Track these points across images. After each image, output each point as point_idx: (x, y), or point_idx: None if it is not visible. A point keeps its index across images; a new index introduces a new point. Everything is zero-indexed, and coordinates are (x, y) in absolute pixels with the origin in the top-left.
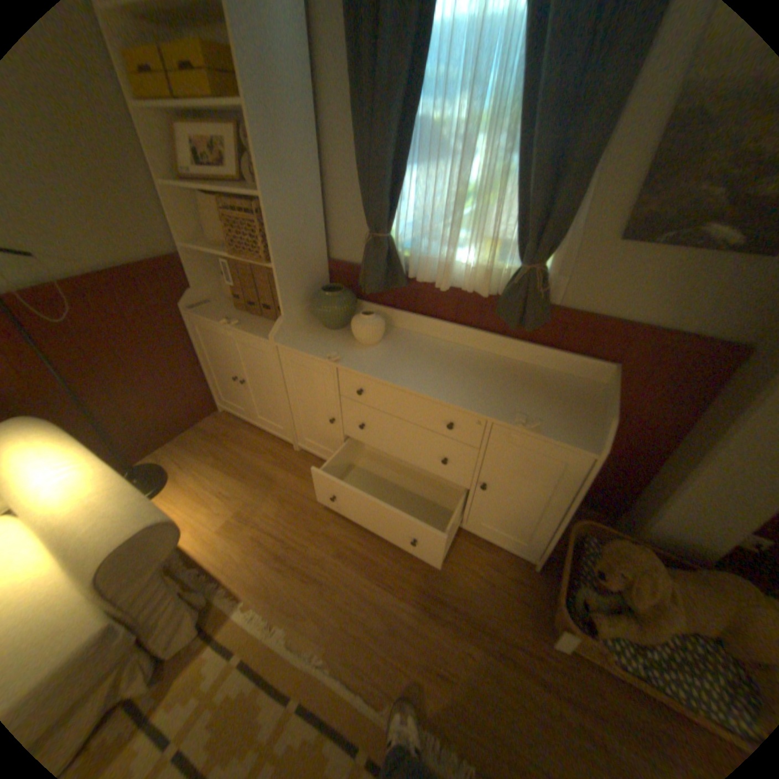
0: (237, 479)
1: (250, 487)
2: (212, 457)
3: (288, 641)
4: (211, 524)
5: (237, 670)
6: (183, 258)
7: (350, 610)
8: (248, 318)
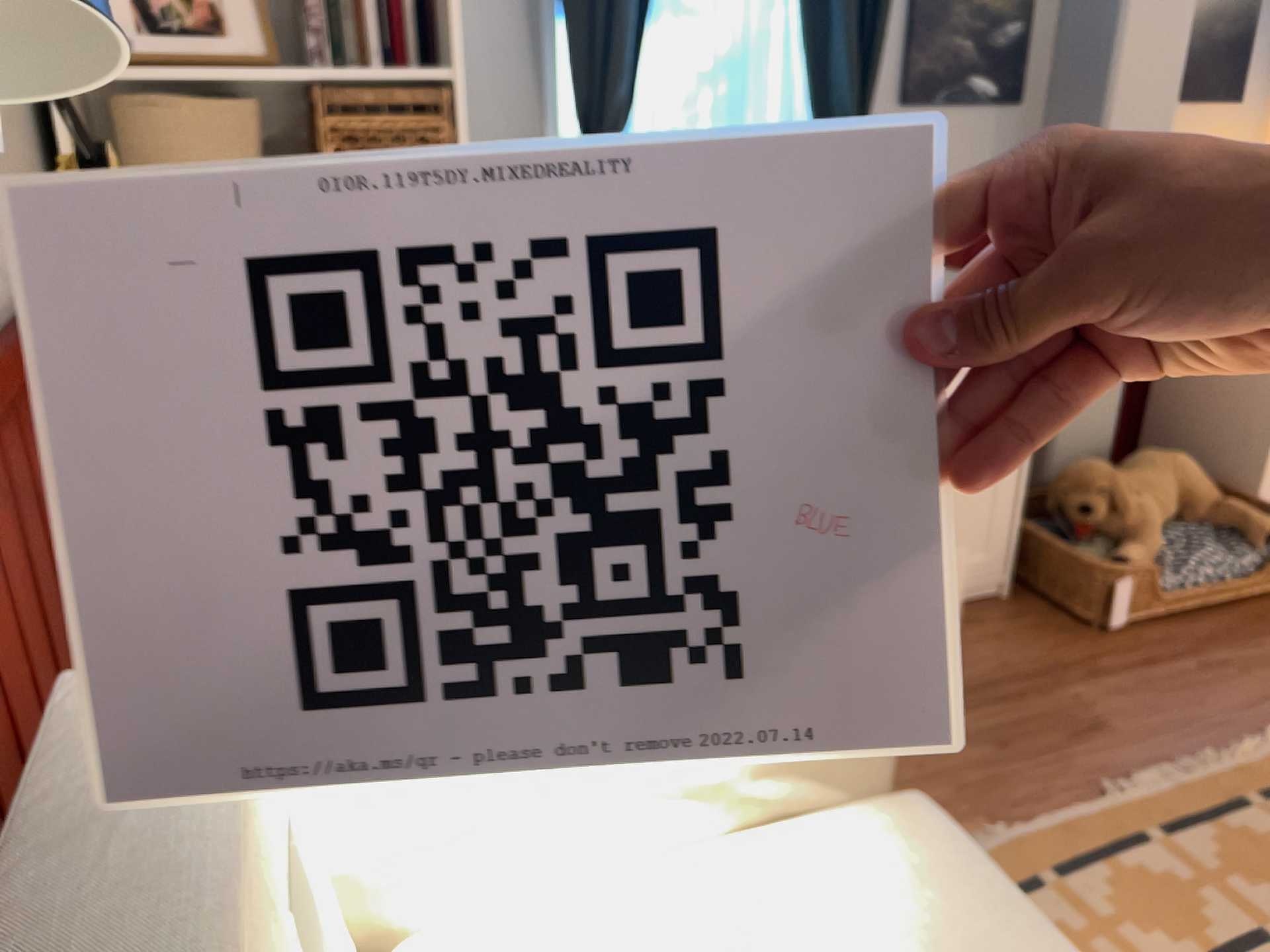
0: None
1: None
2: None
3: None
4: None
5: None
6: None
7: (934, 769)
8: None
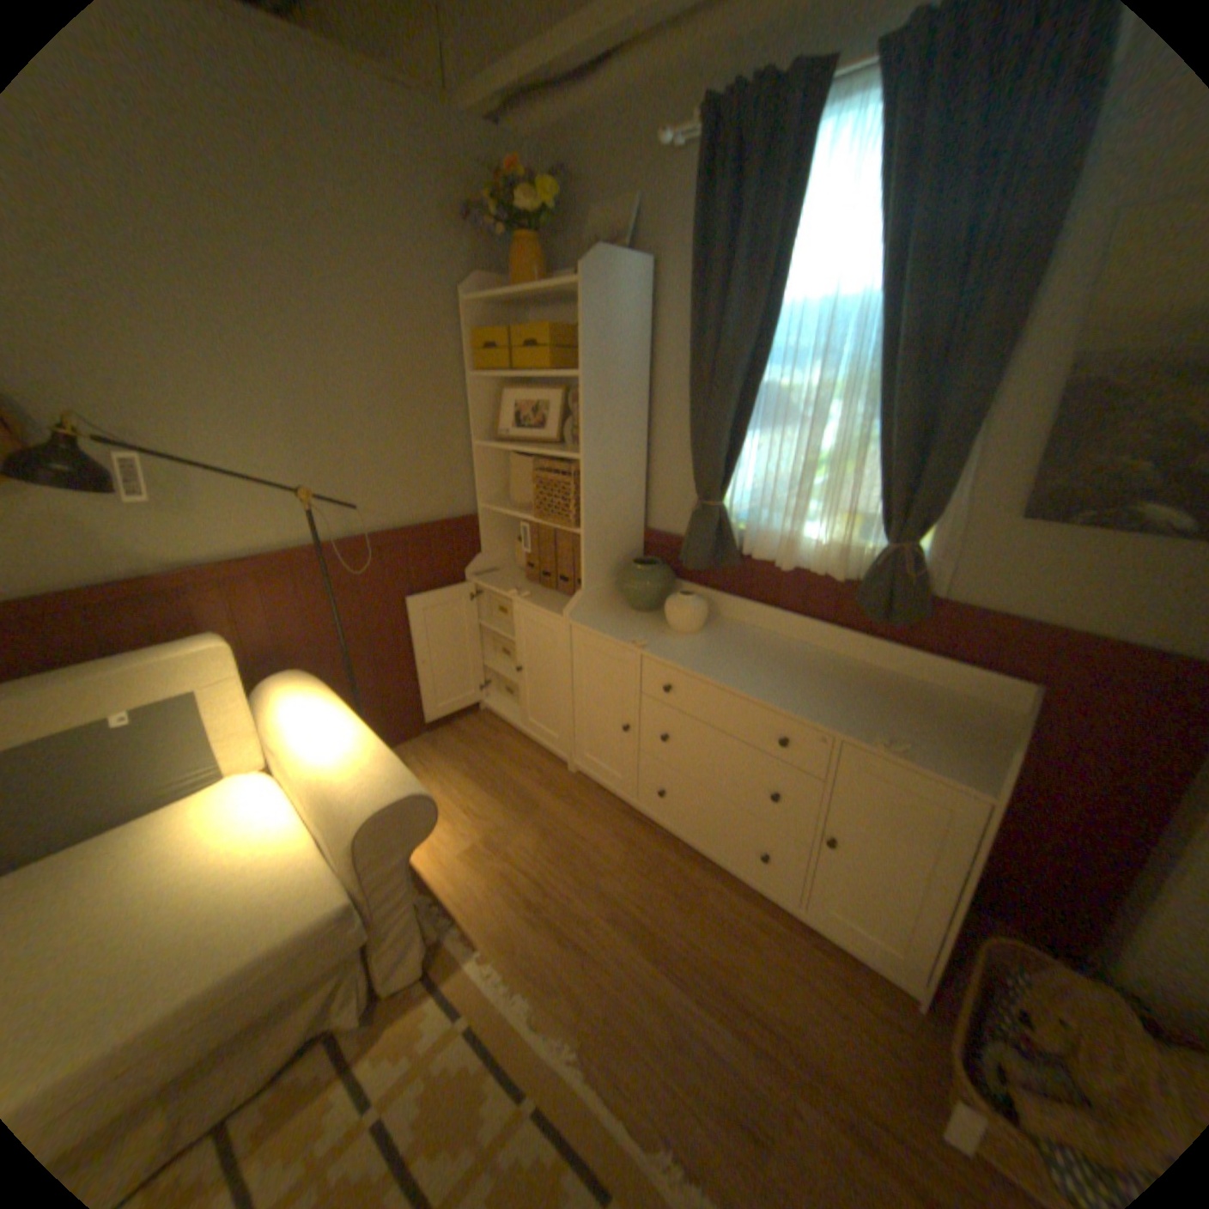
0: (491, 796)
1: (506, 808)
2: (465, 763)
3: (531, 1018)
4: (454, 846)
5: (462, 1038)
6: (481, 521)
7: (621, 998)
8: (540, 590)
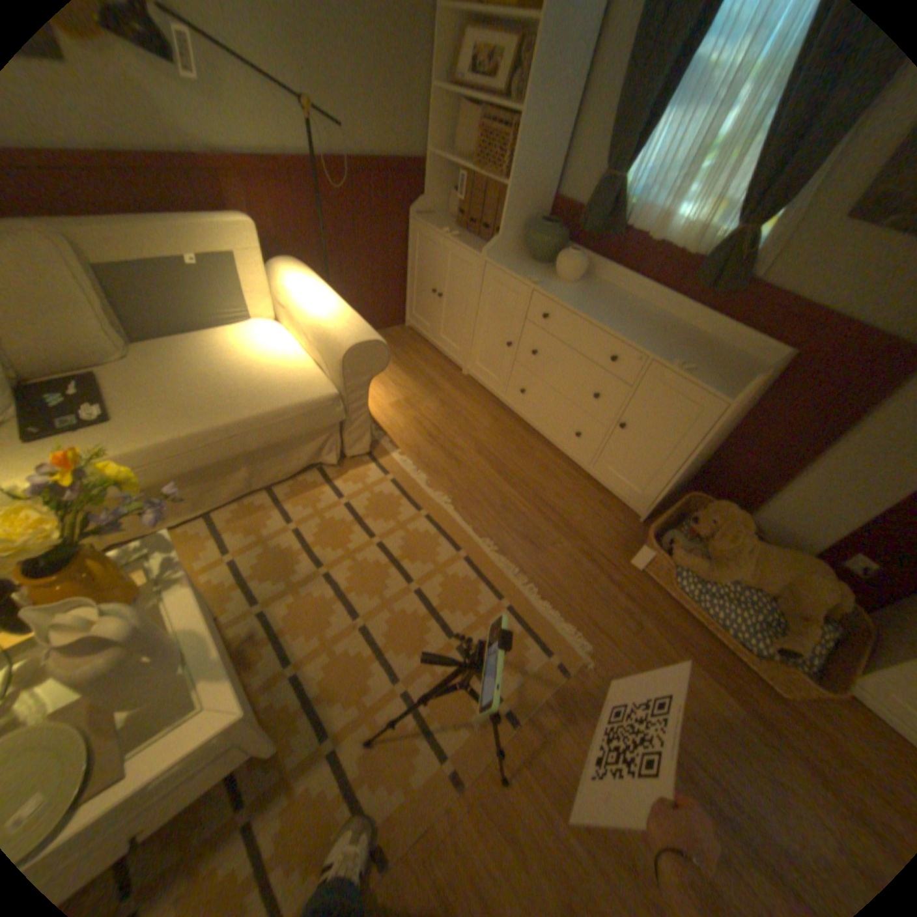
0: (410, 379)
1: (419, 387)
2: (394, 357)
3: (427, 483)
4: (386, 400)
5: (390, 483)
6: (427, 167)
7: (477, 485)
8: (465, 236)
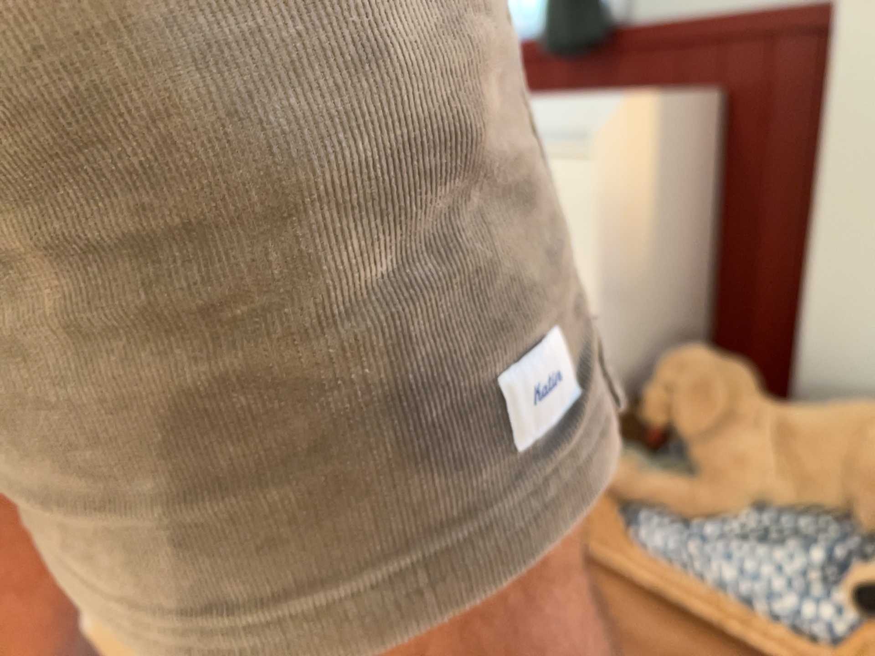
0: None
1: None
2: None
3: None
4: None
5: None
6: None
7: None
8: None
